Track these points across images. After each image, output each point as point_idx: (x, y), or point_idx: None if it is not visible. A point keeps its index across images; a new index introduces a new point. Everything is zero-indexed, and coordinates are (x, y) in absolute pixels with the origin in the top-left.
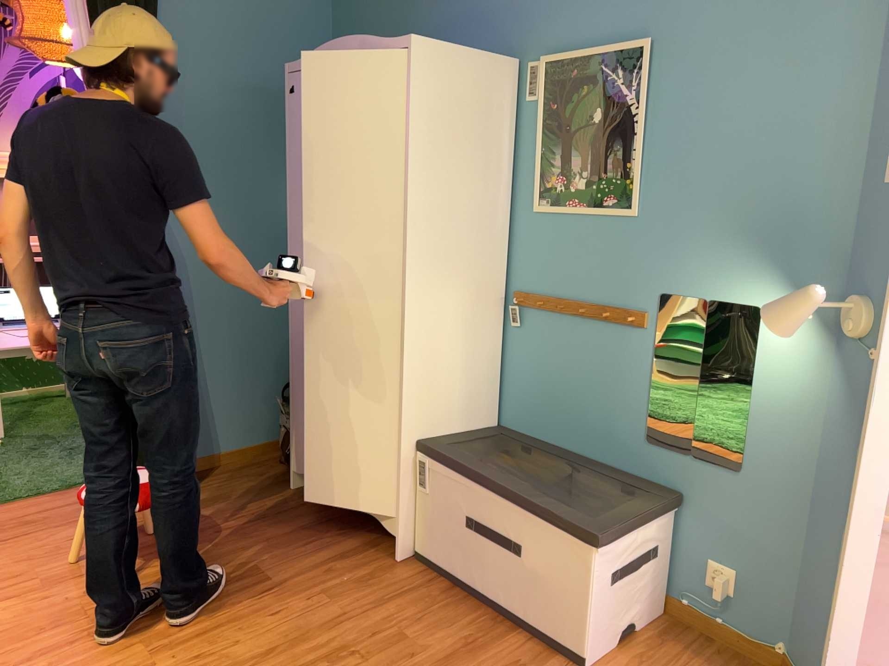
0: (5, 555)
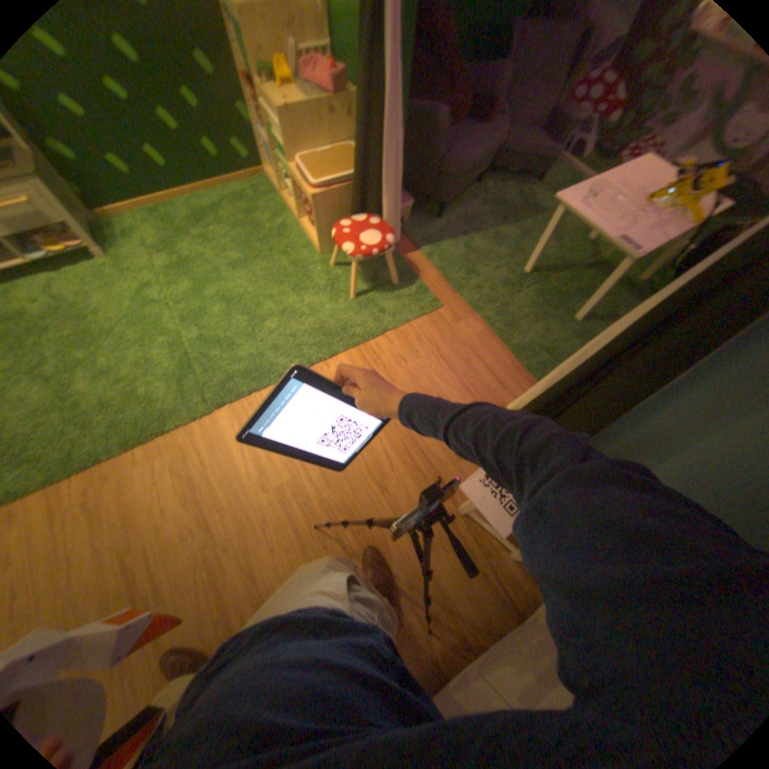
0: (419, 366)
